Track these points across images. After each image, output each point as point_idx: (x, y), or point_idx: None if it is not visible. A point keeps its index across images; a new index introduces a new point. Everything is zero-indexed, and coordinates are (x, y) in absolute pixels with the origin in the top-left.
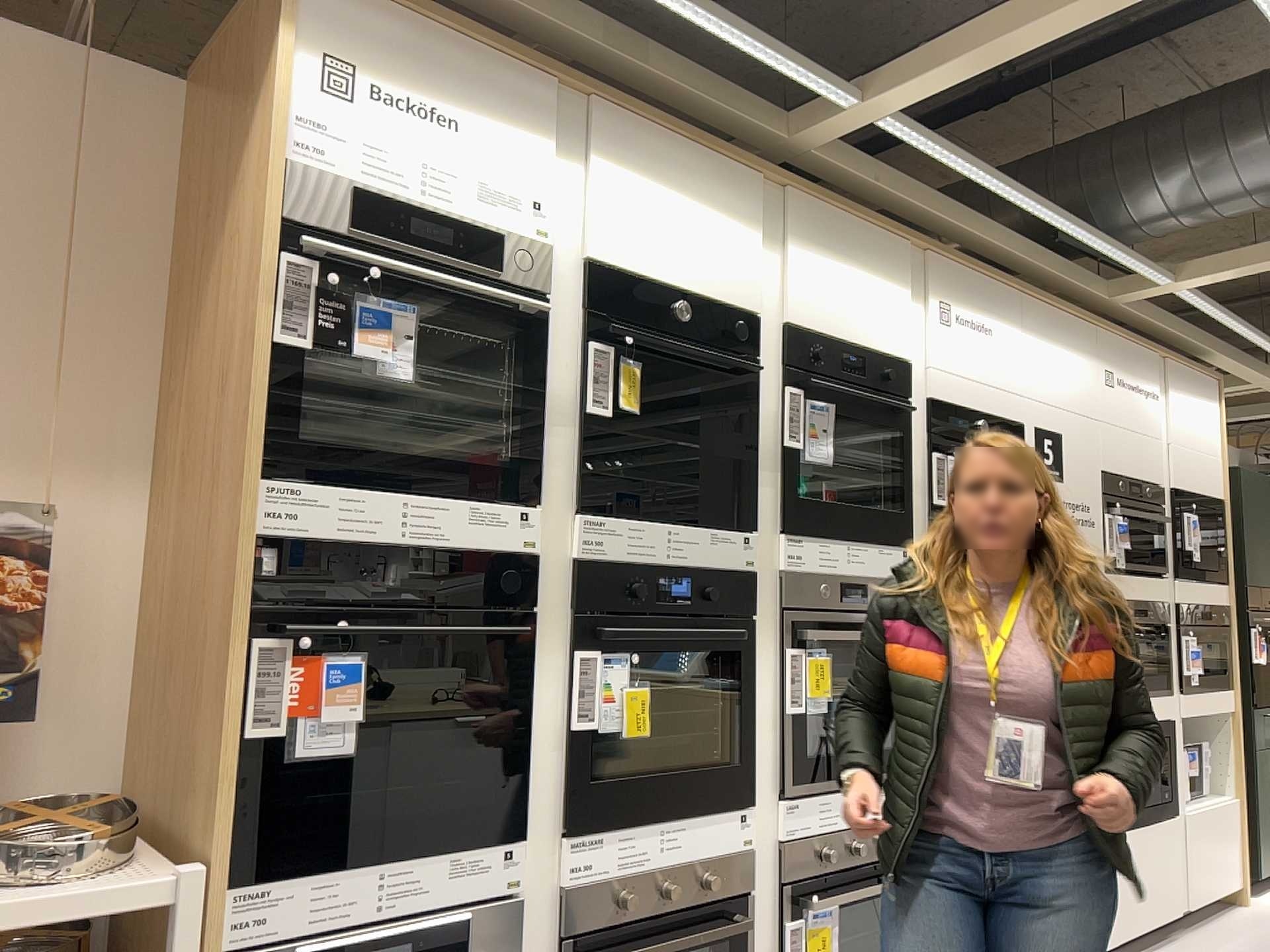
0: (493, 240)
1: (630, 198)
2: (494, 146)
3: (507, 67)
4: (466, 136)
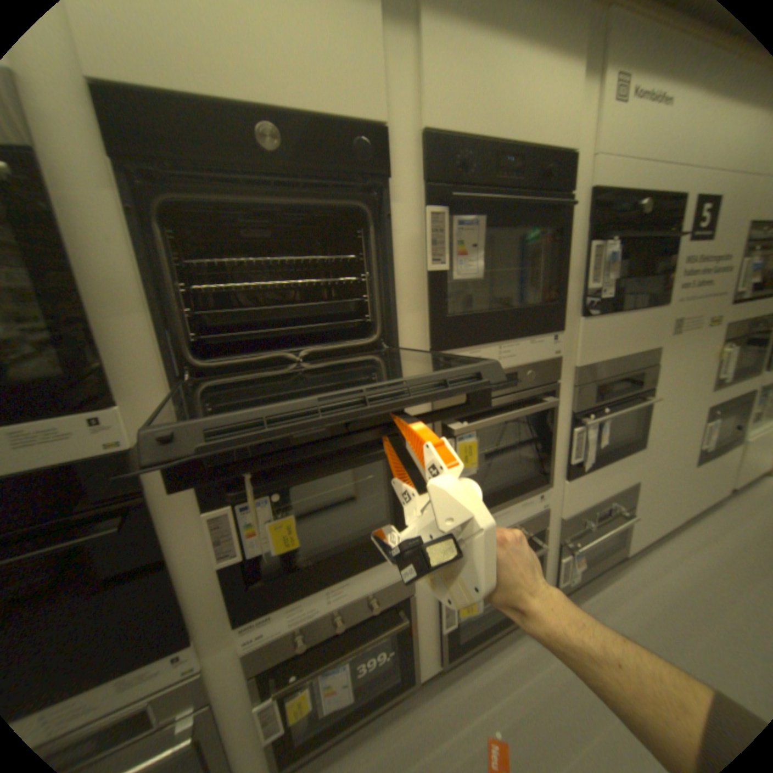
0: None
1: None
2: None
3: None
4: None
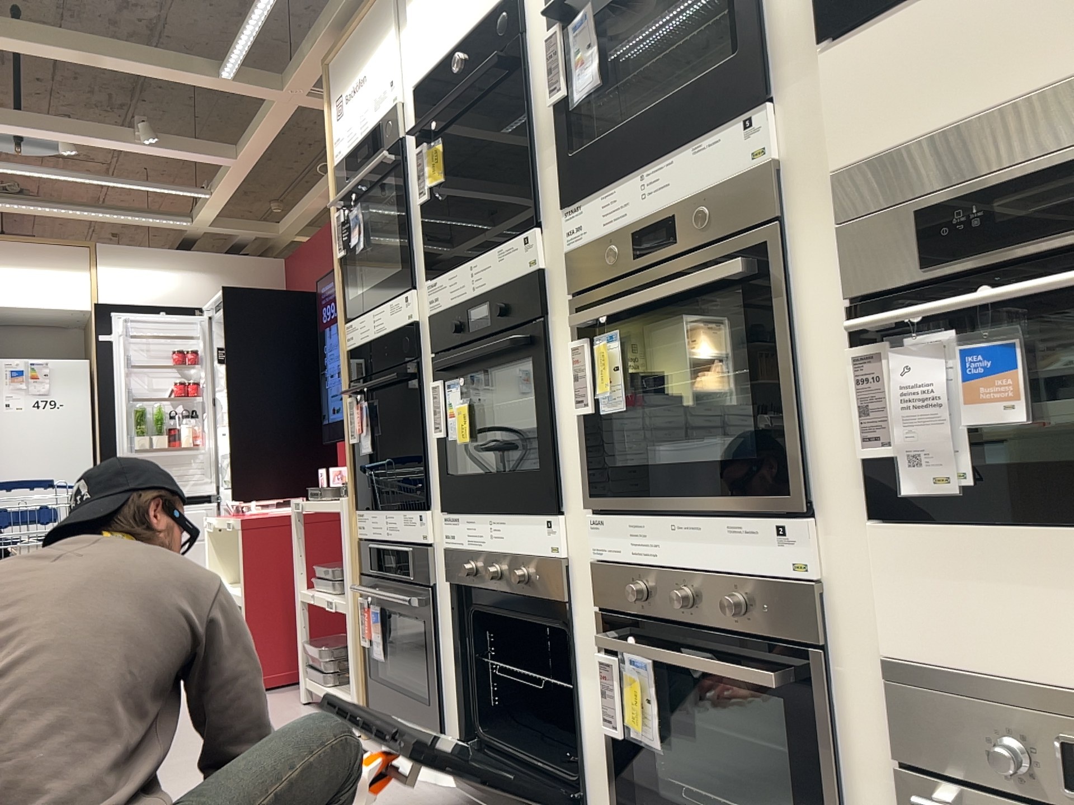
0: (374, 129)
1: (422, 5)
2: (371, 66)
3: (366, 8)
4: (363, 76)
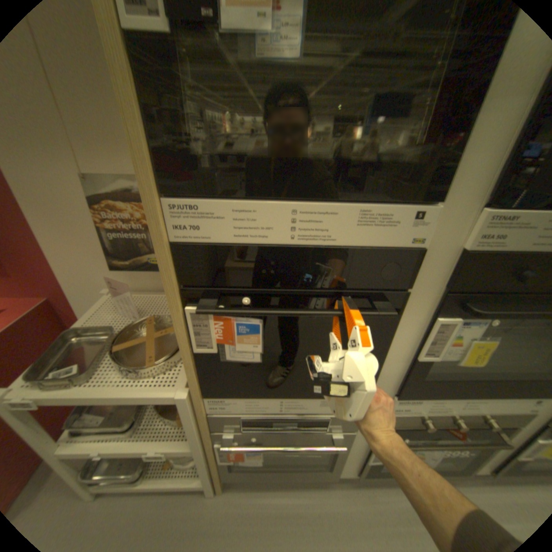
0: None
1: None
2: None
3: None
4: None
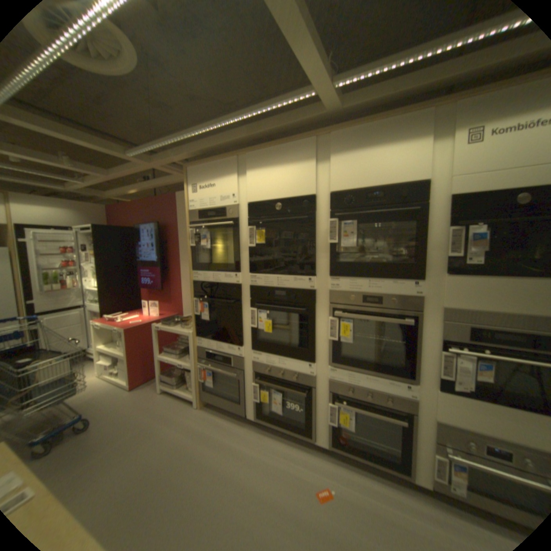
0: (221, 208)
1: (257, 175)
2: (219, 183)
3: (219, 159)
4: (213, 184)
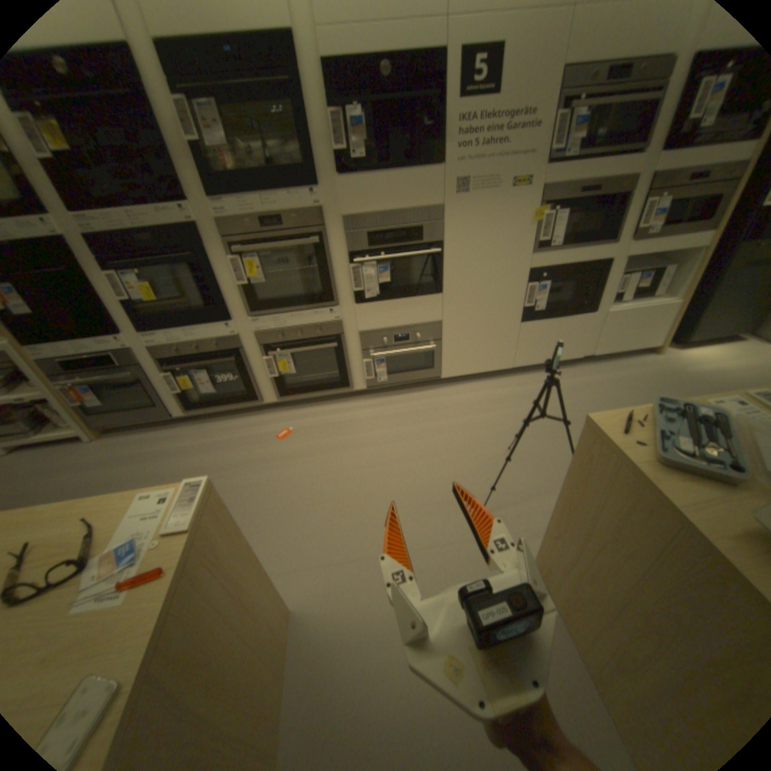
0: None
1: None
2: None
3: None
4: None
